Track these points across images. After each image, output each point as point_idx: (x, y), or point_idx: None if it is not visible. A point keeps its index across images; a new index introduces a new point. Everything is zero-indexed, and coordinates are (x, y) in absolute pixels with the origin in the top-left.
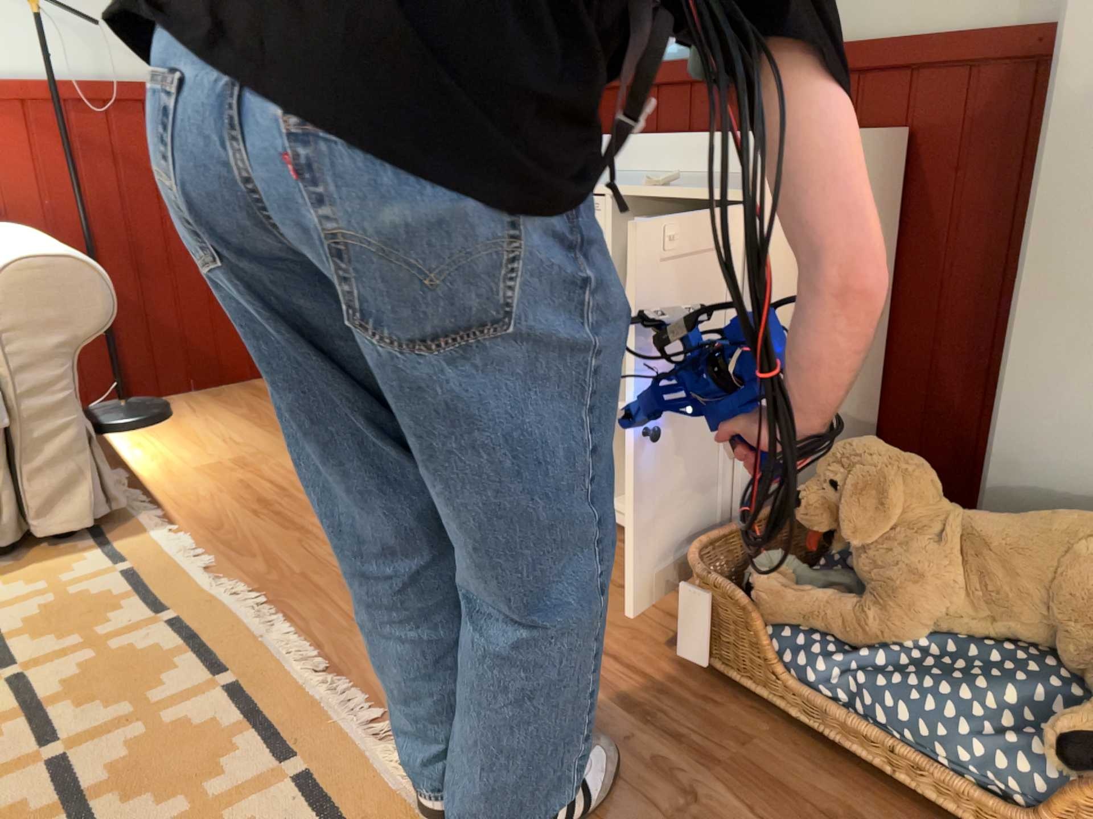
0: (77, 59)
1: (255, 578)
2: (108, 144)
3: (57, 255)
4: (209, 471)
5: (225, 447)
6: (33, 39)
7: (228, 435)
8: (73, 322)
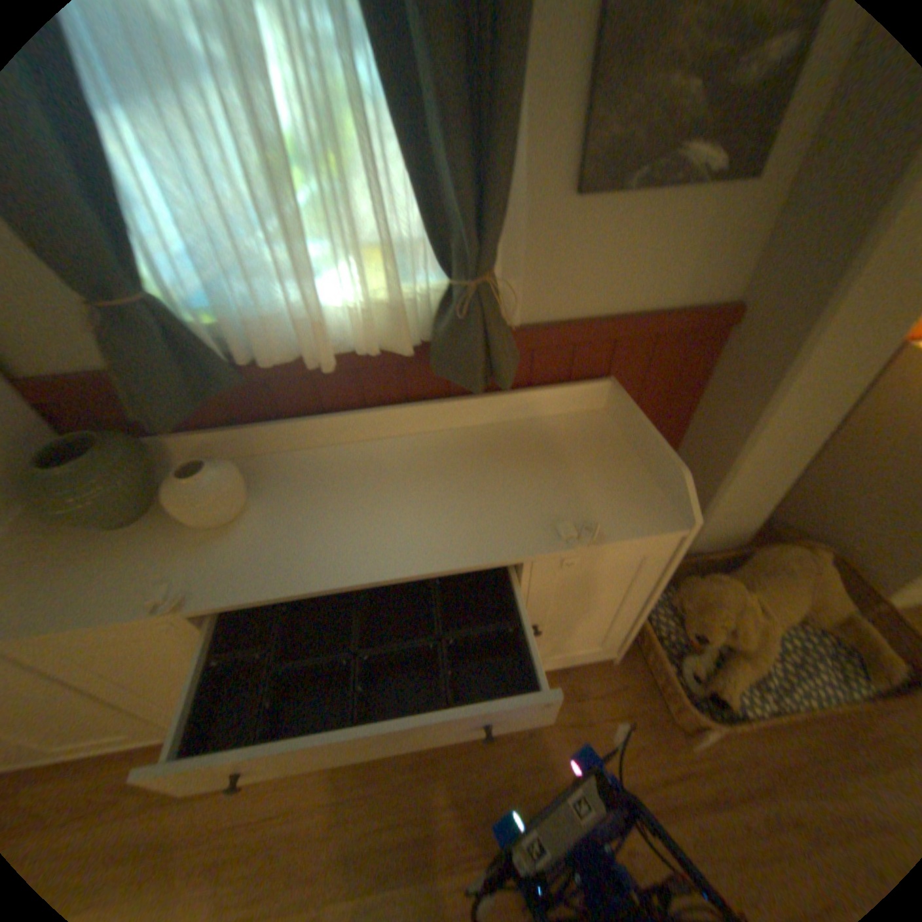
0: None
1: None
2: None
3: None
4: None
5: None
6: None
7: None
8: None
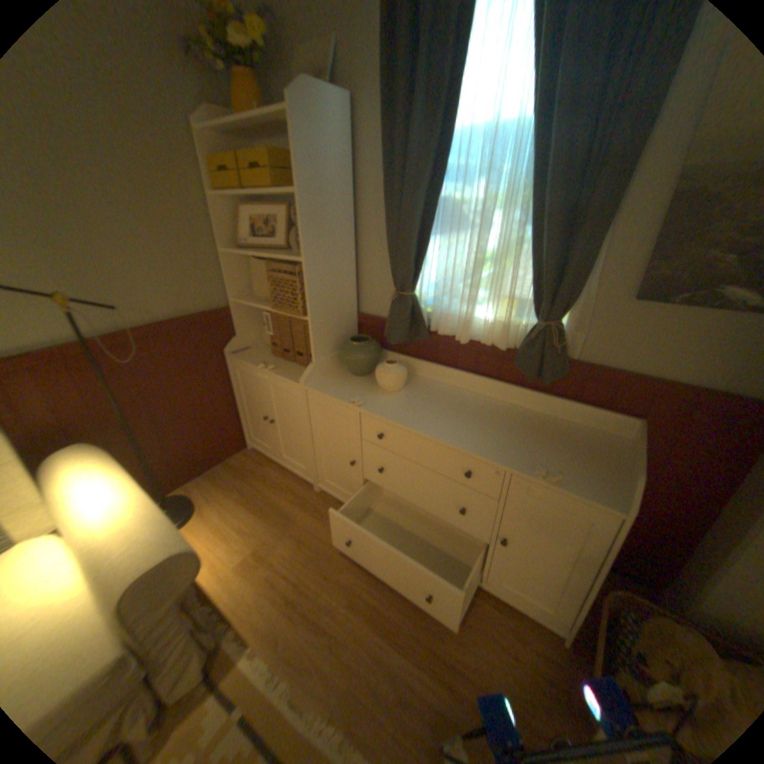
0: (94, 319)
1: (322, 705)
2: (126, 366)
3: (157, 560)
4: (242, 572)
5: (240, 541)
6: (59, 313)
7: (236, 526)
8: (174, 590)
